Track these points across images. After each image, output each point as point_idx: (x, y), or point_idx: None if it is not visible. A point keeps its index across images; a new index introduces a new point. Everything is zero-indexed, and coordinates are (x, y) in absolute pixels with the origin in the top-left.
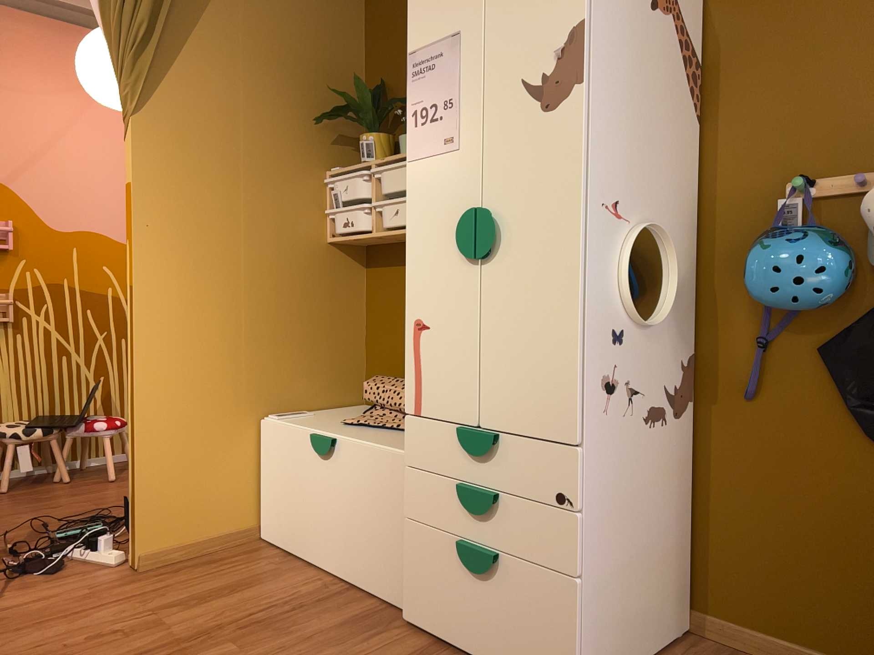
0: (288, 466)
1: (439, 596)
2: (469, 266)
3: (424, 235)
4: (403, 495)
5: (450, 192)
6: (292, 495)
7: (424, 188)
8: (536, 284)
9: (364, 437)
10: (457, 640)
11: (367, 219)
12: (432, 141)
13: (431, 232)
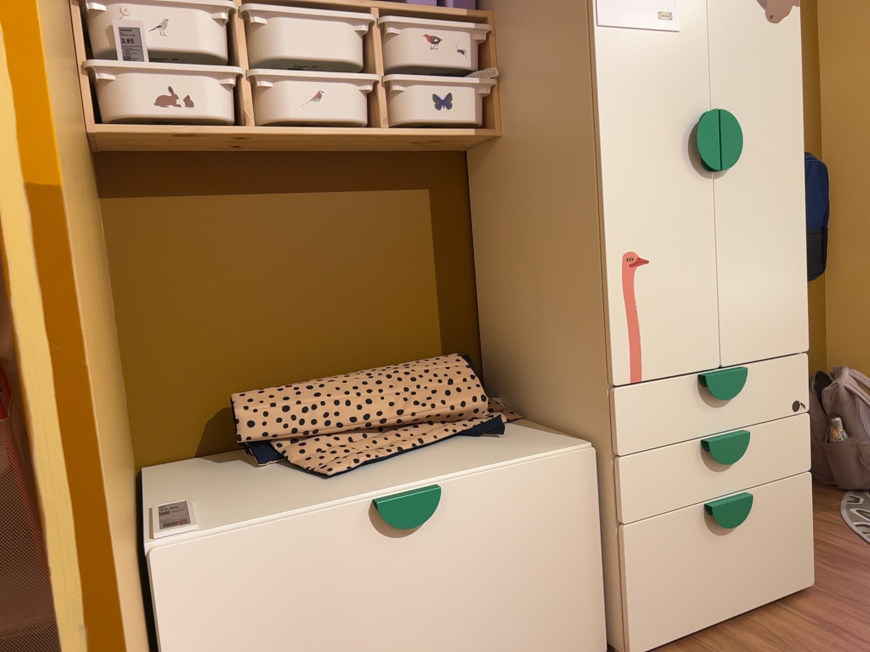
0: (290, 604)
1: (682, 587)
2: (701, 181)
3: (634, 139)
4: (623, 496)
5: (671, 86)
6: (313, 651)
7: (631, 72)
8: (770, 201)
9: (461, 465)
10: (707, 618)
11: (221, 101)
12: (640, 9)
13: (646, 135)
